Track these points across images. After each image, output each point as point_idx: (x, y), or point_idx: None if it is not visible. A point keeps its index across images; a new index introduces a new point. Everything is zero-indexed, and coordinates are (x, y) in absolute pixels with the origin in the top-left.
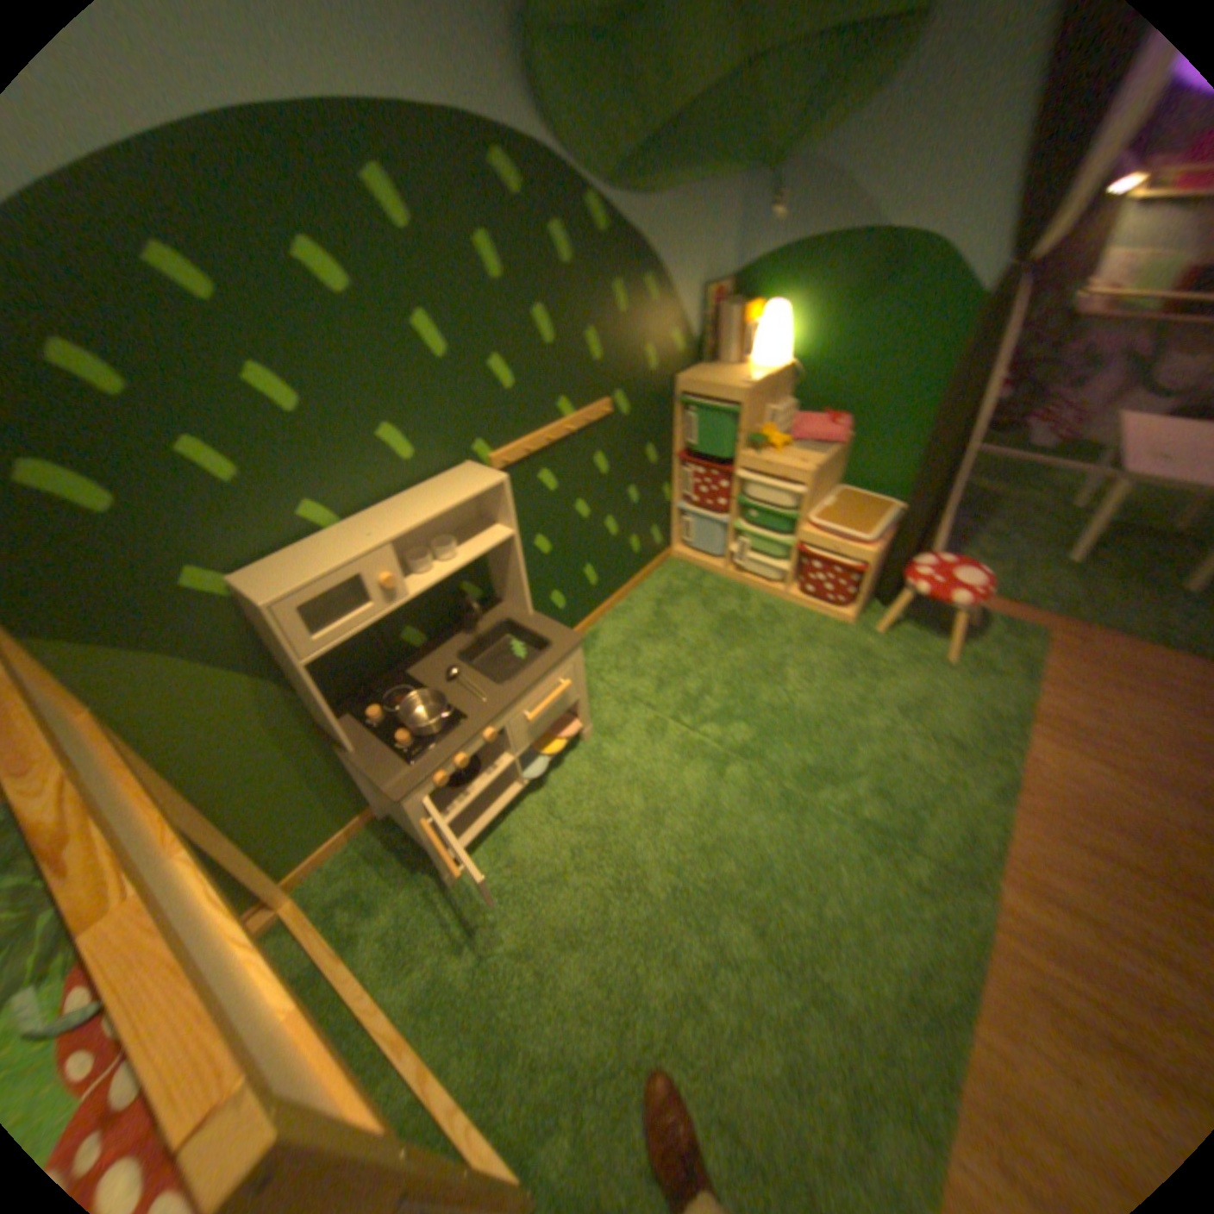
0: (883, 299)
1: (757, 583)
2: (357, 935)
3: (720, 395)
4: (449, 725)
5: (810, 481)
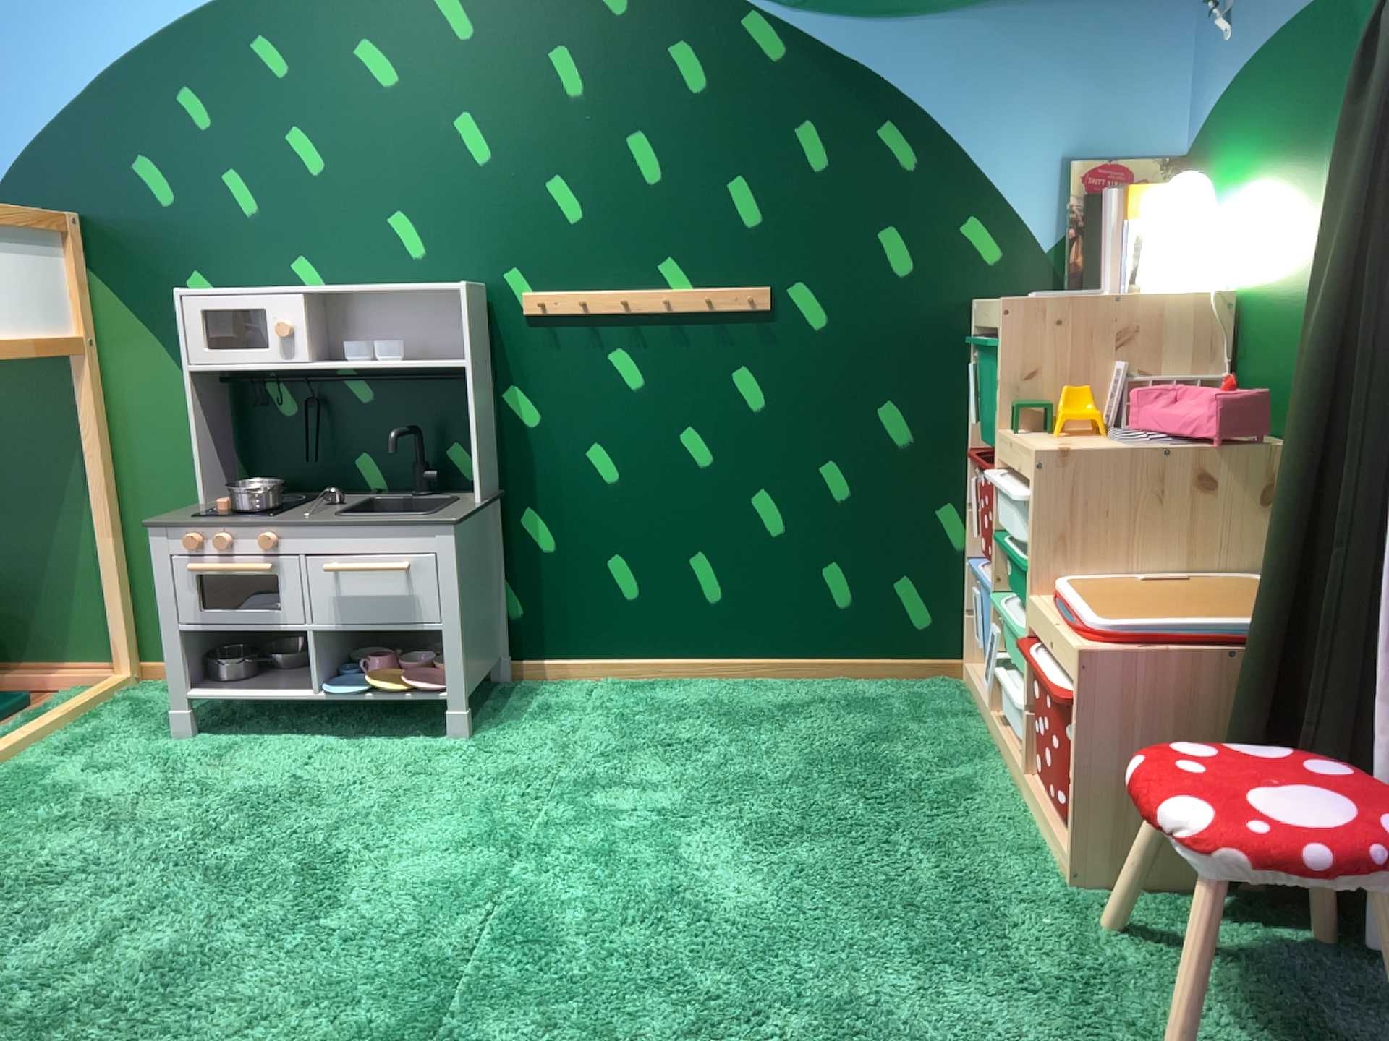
0: (1334, 128)
1: (1010, 747)
2: (101, 720)
3: (991, 318)
4: (257, 516)
5: (1037, 473)
